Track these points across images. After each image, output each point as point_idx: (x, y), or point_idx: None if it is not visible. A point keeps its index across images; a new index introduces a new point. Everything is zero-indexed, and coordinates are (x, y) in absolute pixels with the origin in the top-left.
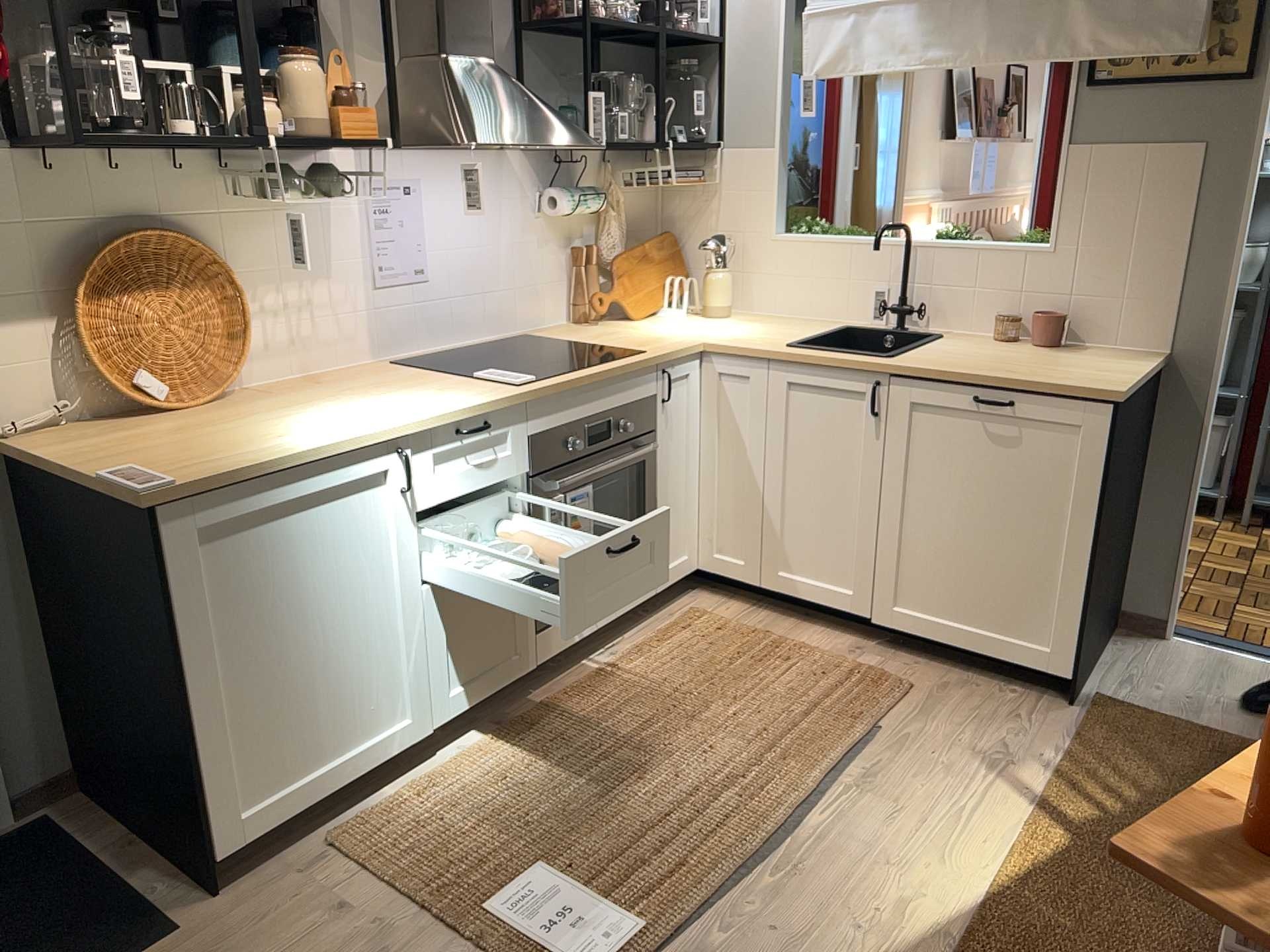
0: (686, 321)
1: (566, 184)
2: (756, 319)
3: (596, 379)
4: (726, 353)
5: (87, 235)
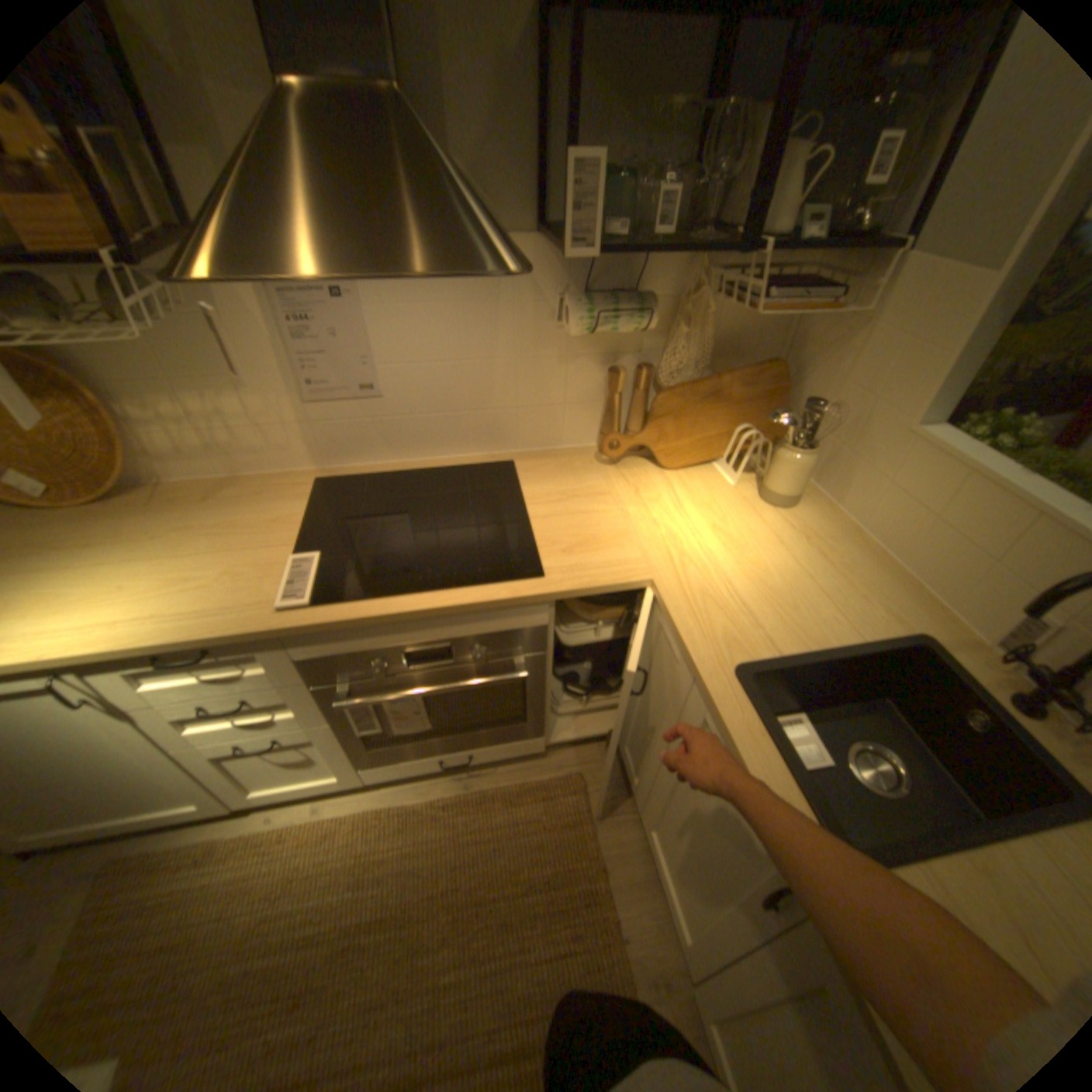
0: (718, 497)
1: (618, 283)
2: (816, 530)
3: (410, 616)
4: (665, 612)
5: None
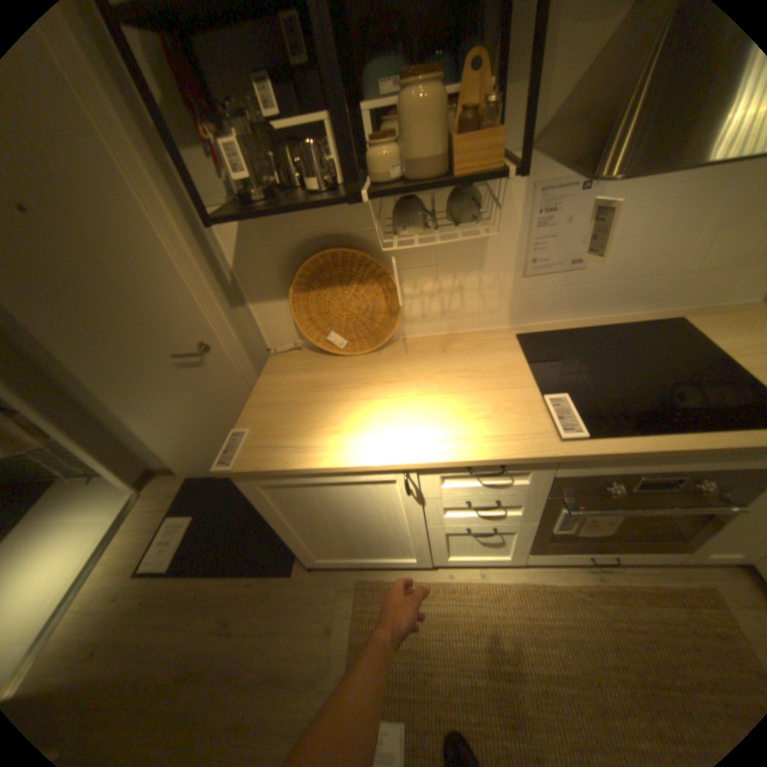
0: None
1: None
2: None
3: (677, 453)
4: None
5: (302, 248)
